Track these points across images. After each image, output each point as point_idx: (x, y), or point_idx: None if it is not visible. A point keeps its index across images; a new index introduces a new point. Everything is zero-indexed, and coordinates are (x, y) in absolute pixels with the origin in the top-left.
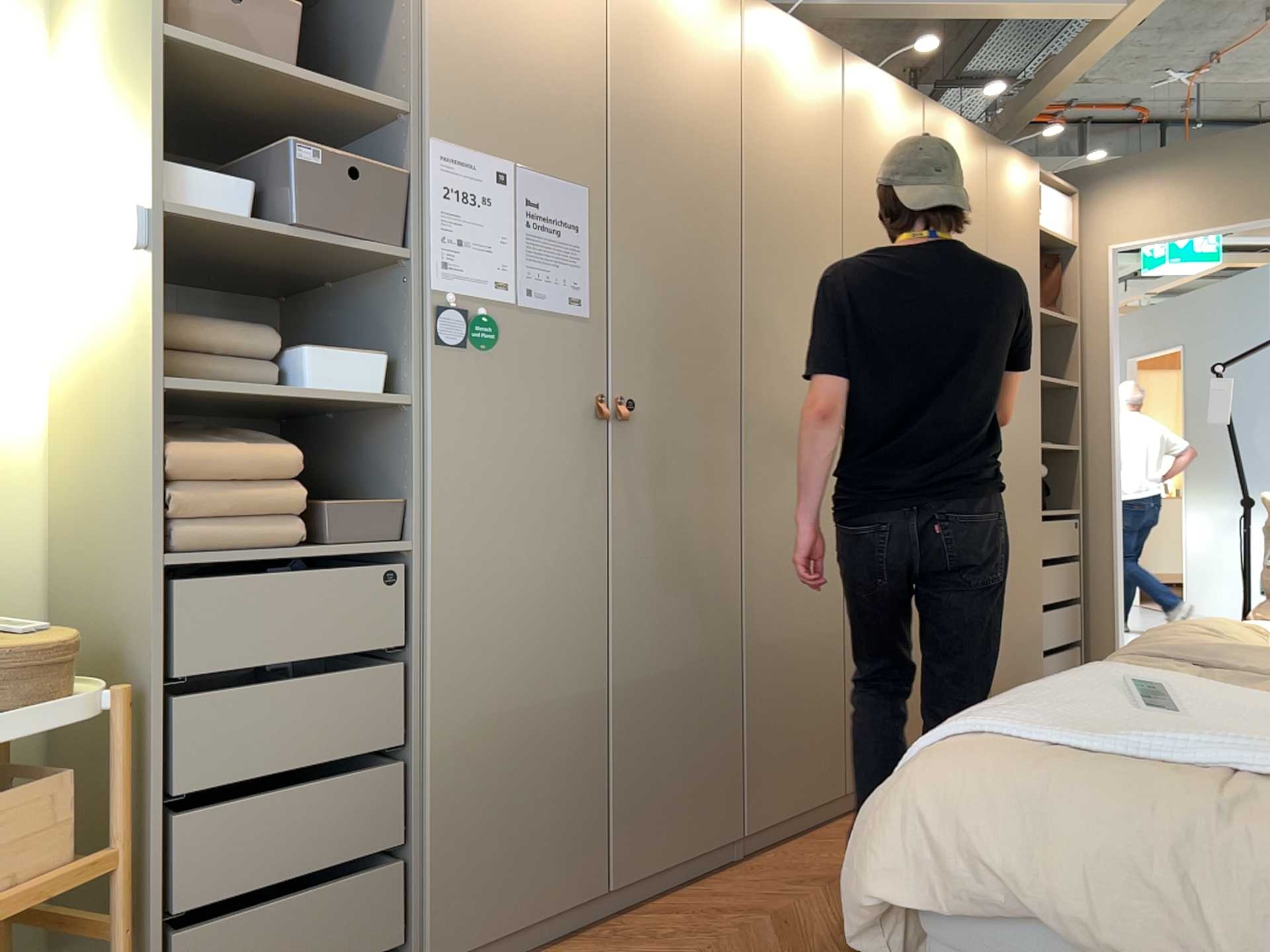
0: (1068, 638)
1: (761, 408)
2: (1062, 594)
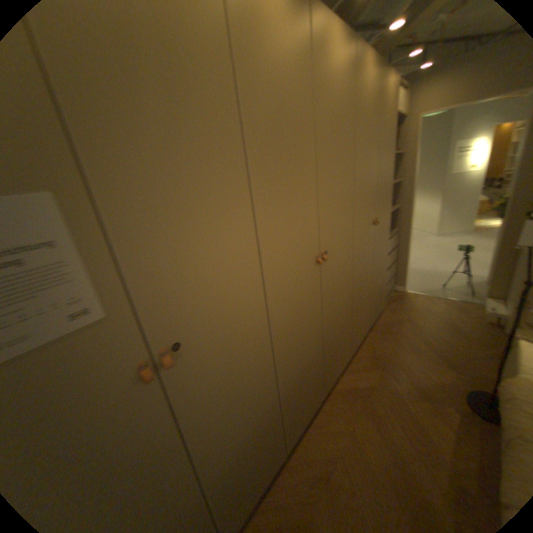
0: (391, 277)
1: (275, 281)
2: (391, 264)
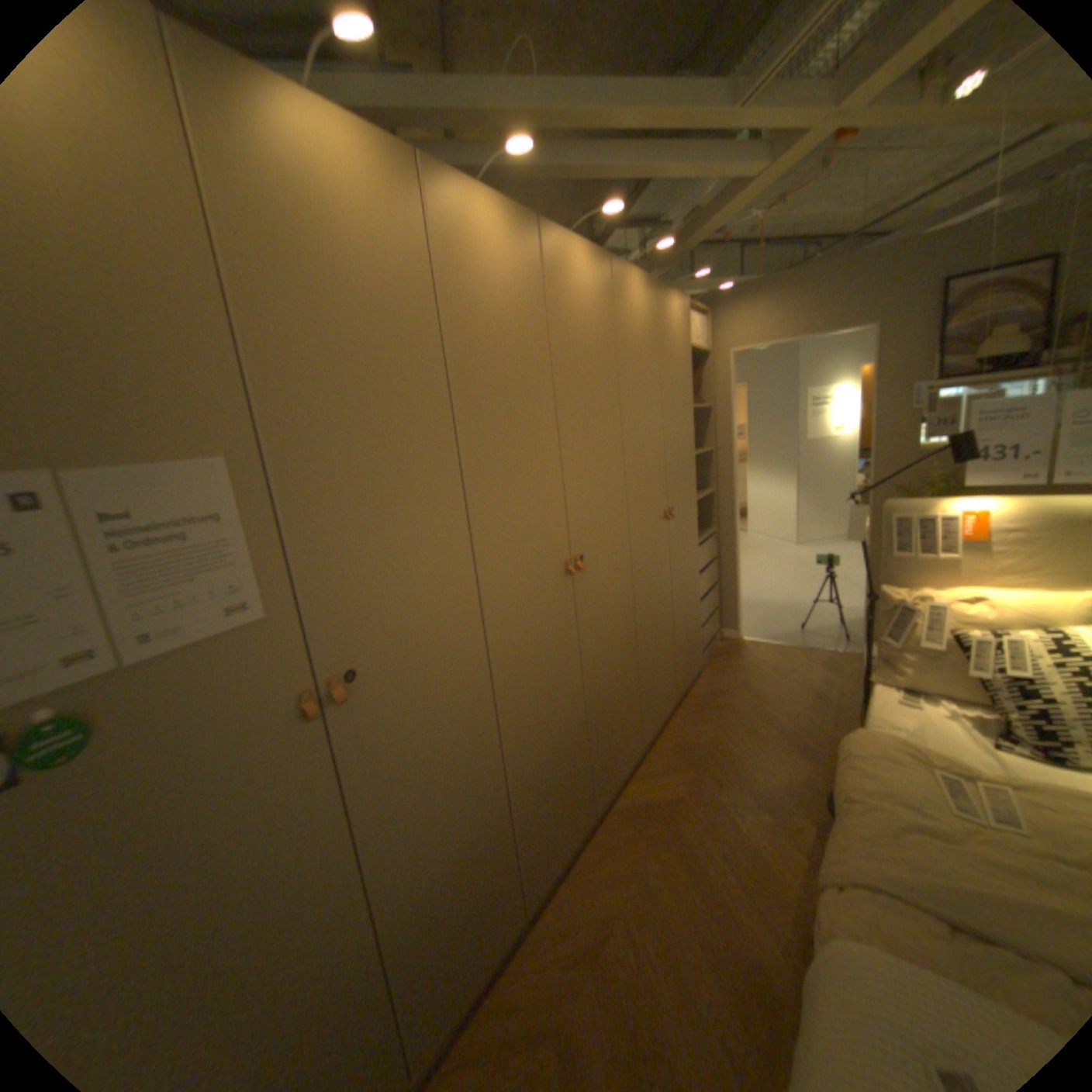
0: (711, 612)
1: (497, 595)
2: (708, 588)
